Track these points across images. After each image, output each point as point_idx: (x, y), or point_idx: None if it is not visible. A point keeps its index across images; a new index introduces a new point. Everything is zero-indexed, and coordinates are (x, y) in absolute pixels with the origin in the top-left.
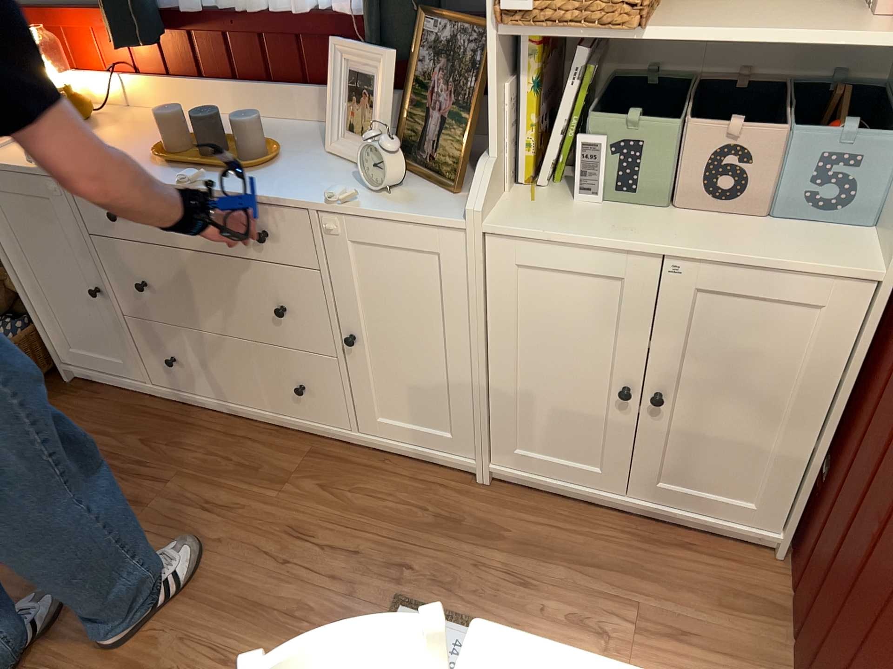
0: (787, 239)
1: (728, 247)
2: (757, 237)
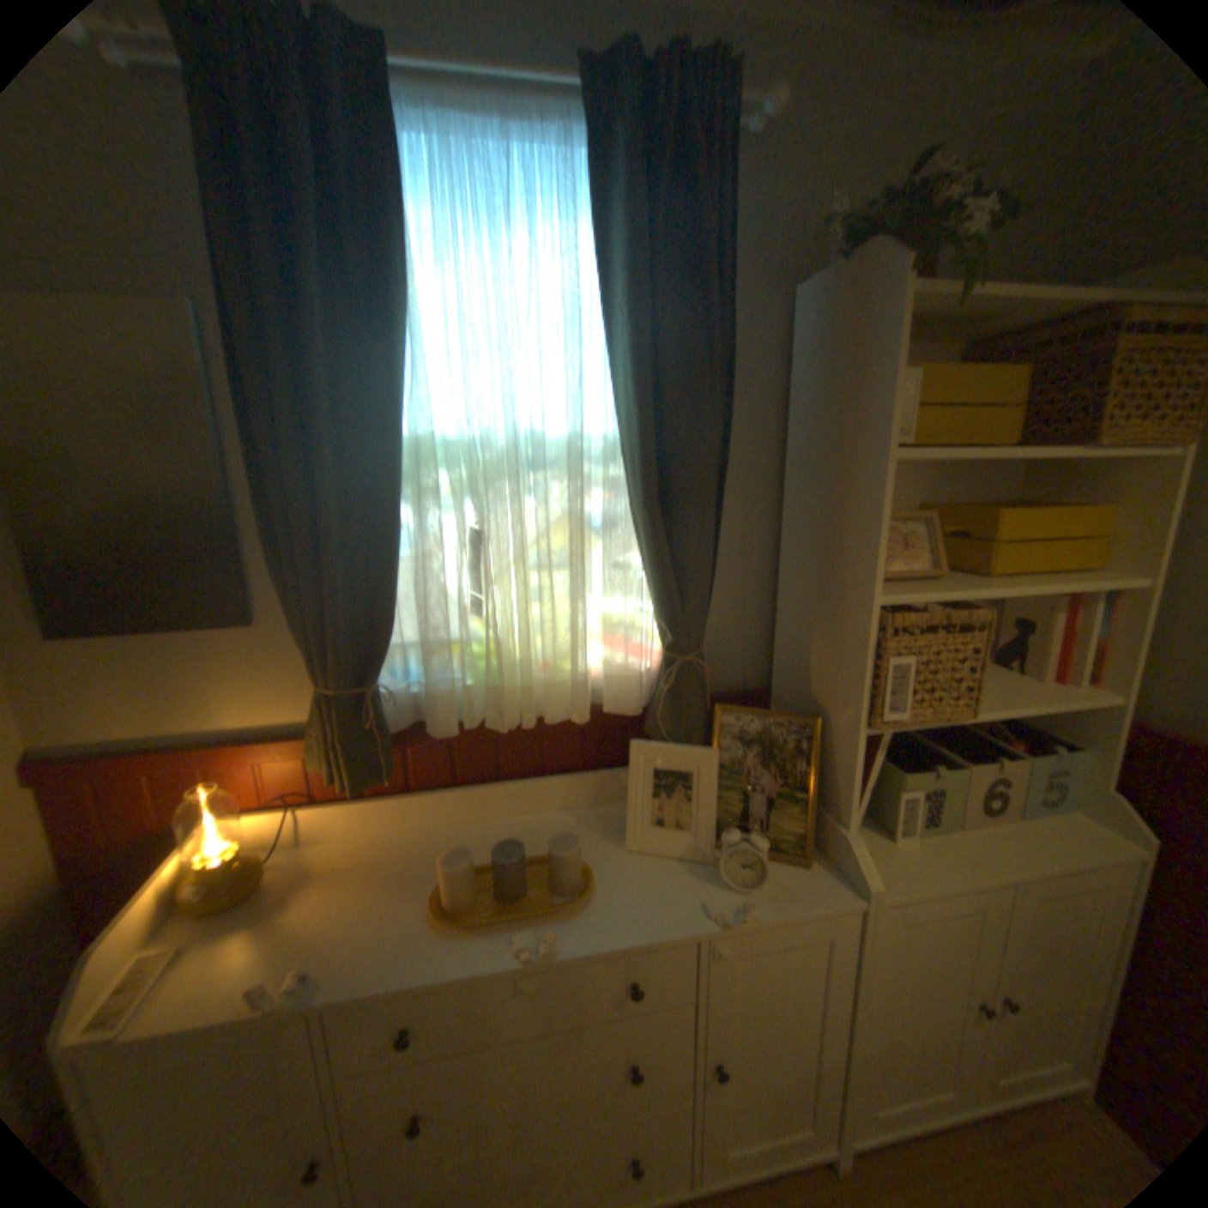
0: (1061, 835)
1: (1050, 857)
2: (1045, 839)
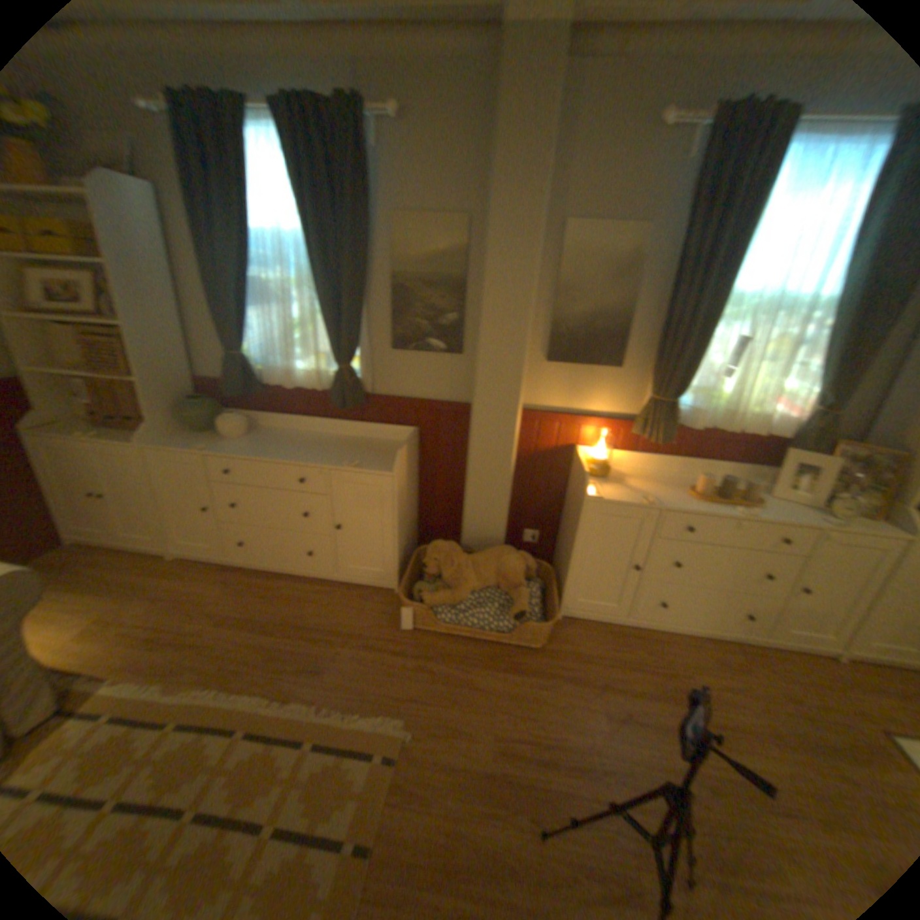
0: None
1: None
2: None
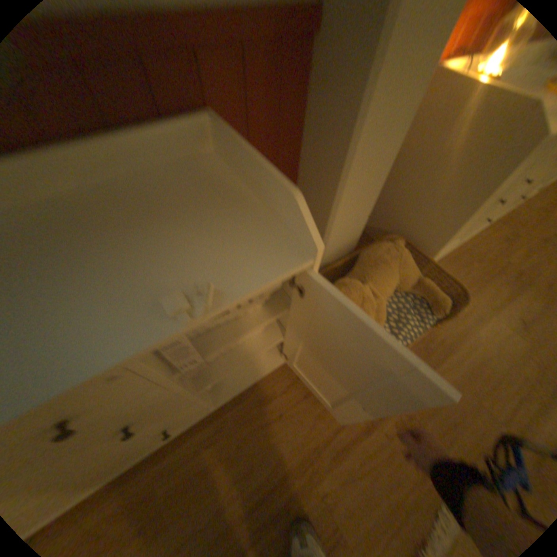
0: None
1: None
2: None
